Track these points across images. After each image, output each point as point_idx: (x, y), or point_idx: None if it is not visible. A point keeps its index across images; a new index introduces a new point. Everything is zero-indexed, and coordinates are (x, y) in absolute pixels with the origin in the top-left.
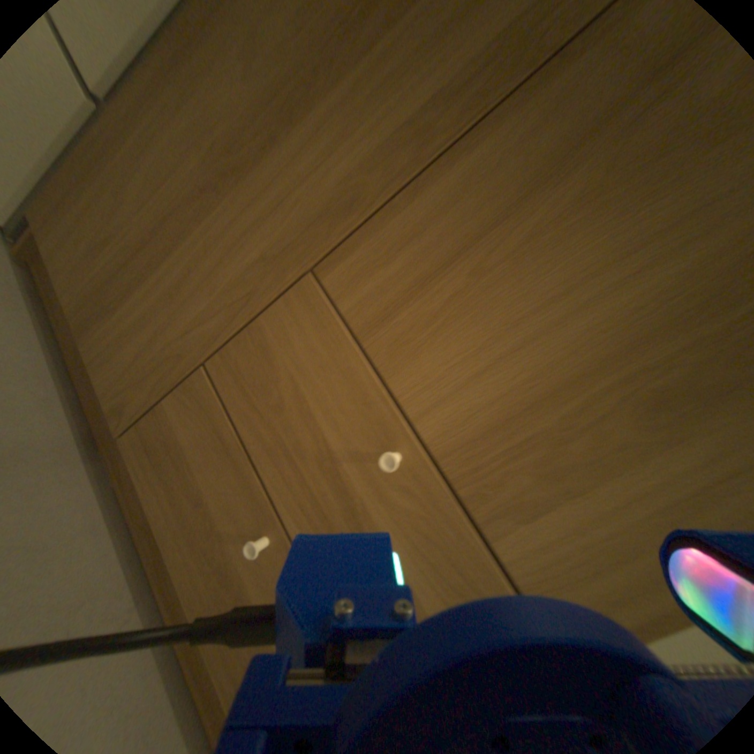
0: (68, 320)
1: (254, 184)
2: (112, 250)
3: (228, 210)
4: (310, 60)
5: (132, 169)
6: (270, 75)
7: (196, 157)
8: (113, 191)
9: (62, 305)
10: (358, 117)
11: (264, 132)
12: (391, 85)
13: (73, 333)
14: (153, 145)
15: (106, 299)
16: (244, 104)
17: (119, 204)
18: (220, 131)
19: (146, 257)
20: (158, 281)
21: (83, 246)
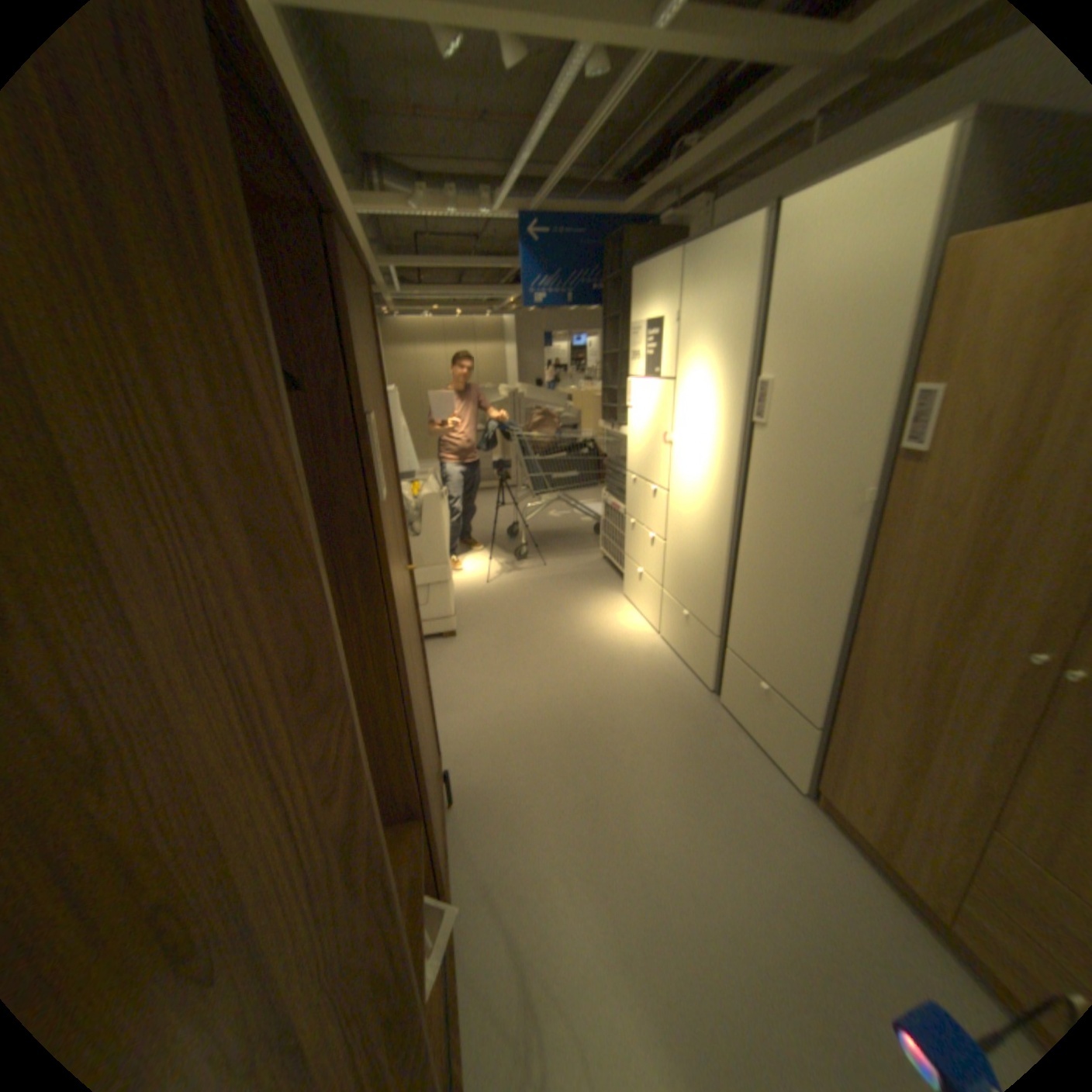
0: (882, 850)
1: (936, 779)
2: (882, 810)
3: (932, 792)
4: (923, 719)
5: (866, 767)
6: (908, 725)
7: (897, 763)
8: (863, 778)
9: (873, 841)
10: (966, 749)
11: (924, 753)
12: (972, 734)
13: (889, 858)
14: (870, 756)
15: (896, 838)
16: (904, 738)
17: (871, 785)
18: (900, 751)
19: (903, 815)
20: (919, 830)
21: (865, 808)
